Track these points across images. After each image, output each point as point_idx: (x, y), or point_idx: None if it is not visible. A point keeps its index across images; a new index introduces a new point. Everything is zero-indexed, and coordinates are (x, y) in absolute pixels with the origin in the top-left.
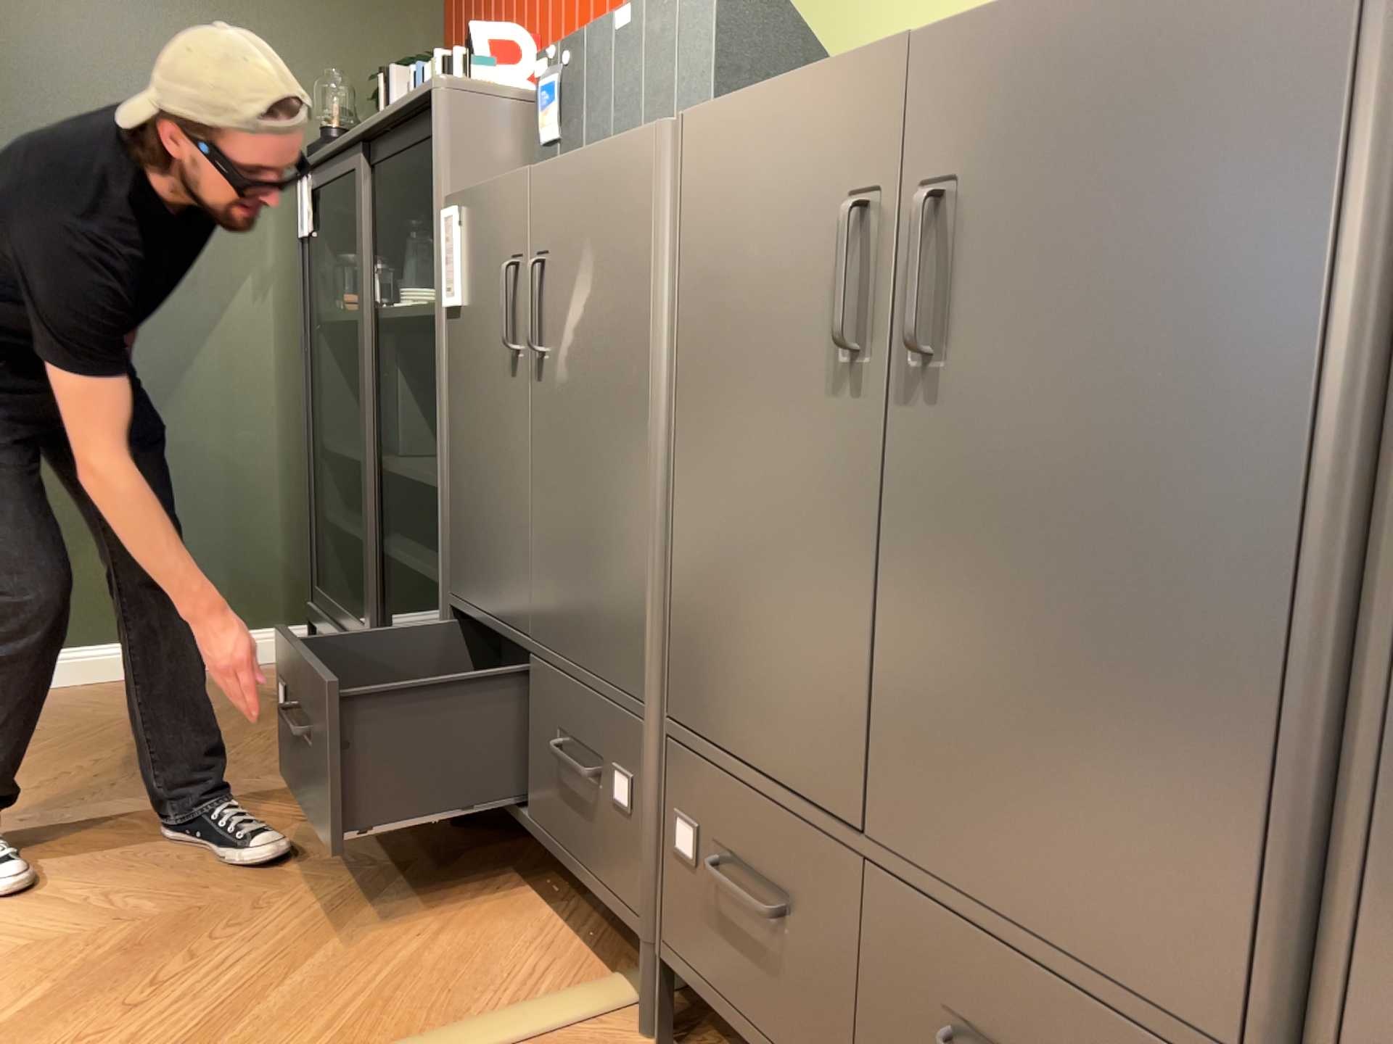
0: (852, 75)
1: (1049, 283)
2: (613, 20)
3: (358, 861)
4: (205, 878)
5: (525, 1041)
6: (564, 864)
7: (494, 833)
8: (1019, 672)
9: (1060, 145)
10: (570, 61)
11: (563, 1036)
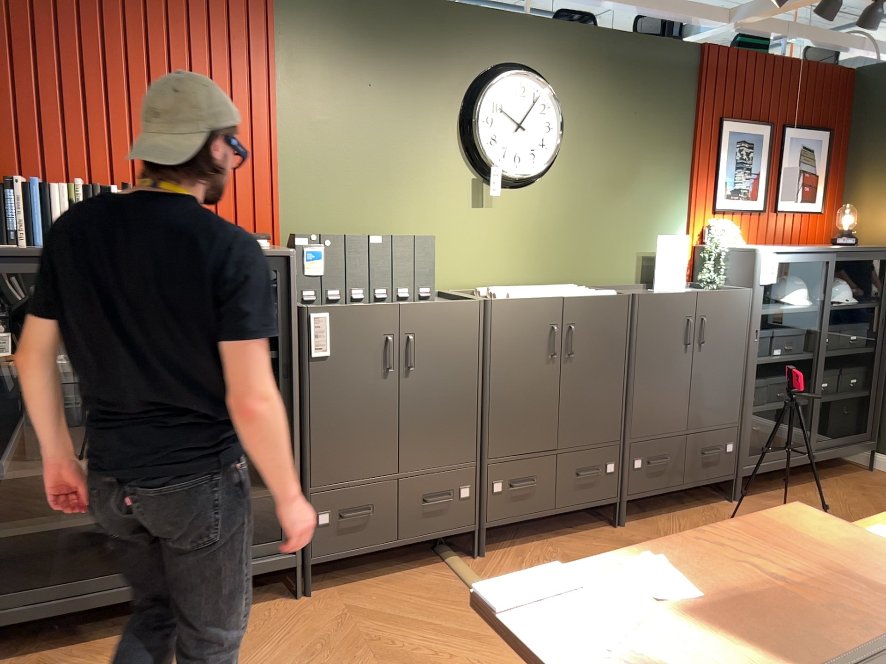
0: (551, 301)
1: (592, 342)
2: (367, 235)
3: (338, 619)
4: (341, 661)
5: (477, 576)
6: (426, 540)
7: (323, 585)
8: (589, 404)
9: (593, 321)
10: (330, 242)
11: (474, 571)
